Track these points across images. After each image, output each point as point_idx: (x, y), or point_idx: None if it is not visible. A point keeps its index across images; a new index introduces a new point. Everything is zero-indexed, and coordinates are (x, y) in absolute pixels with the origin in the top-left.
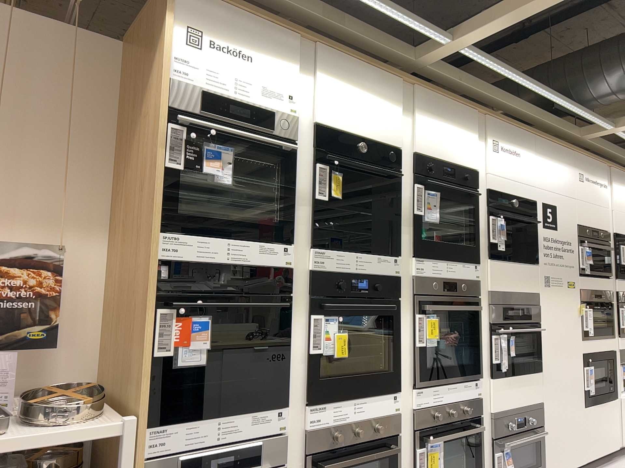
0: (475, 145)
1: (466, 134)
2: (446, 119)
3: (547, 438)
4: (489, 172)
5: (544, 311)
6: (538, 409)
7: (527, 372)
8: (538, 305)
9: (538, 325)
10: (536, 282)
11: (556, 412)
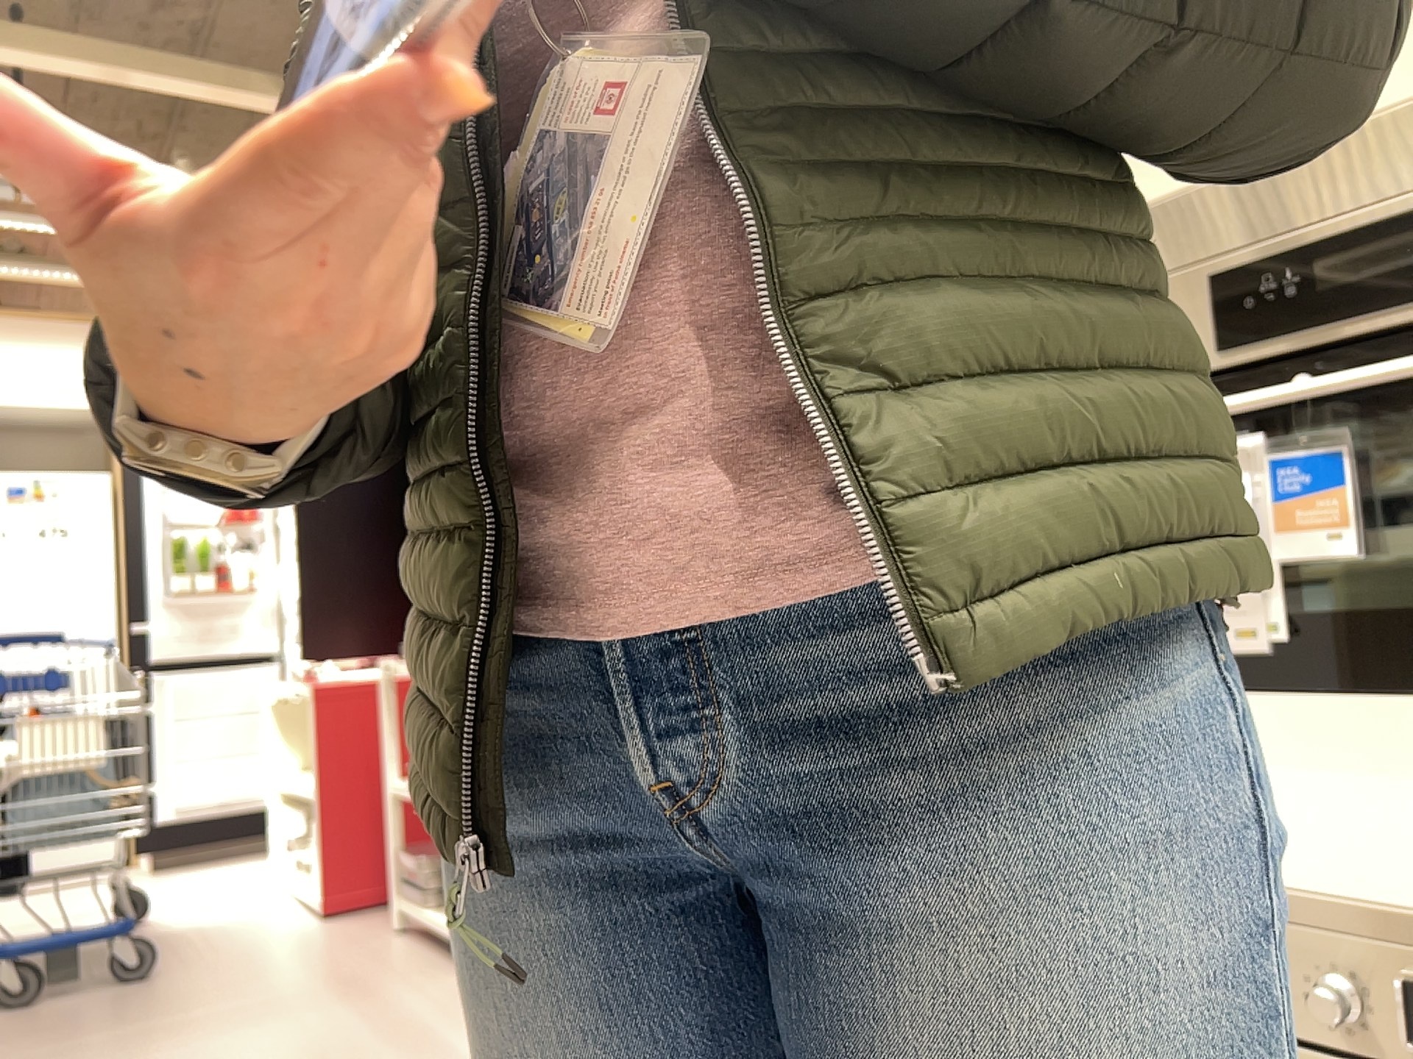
0: None
1: None
2: None
3: None
4: None
5: None
6: None
7: None
8: None
9: None
10: None
11: None
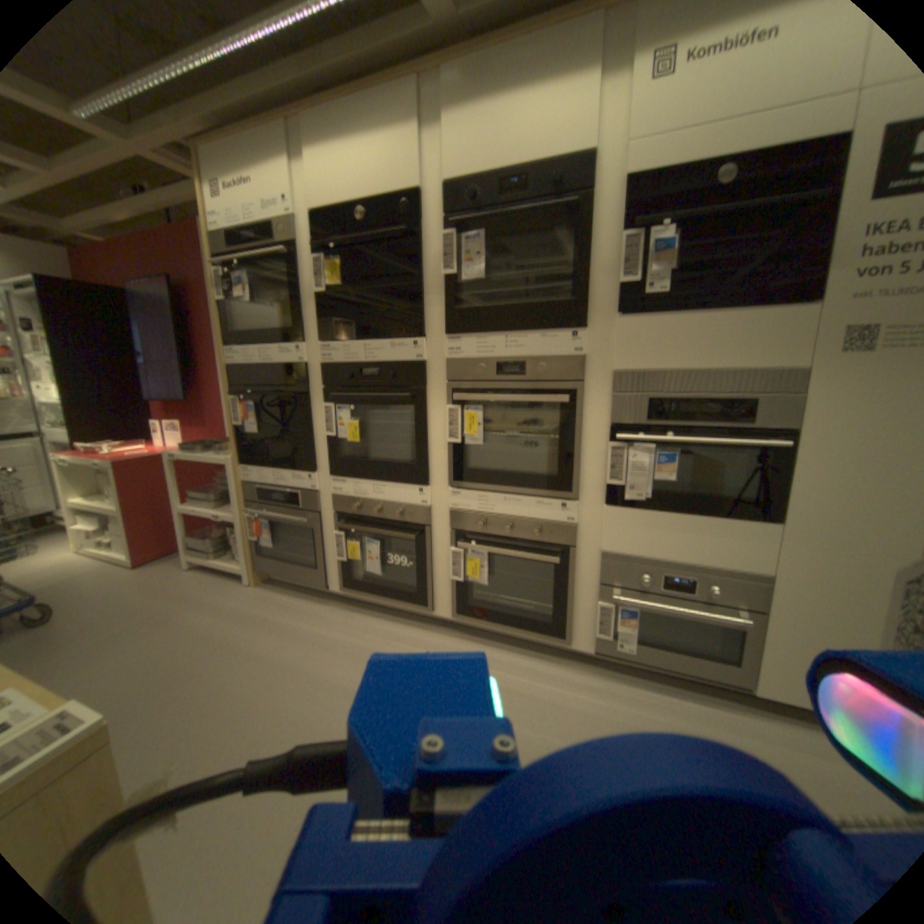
0: (588, 94)
1: (561, 85)
2: (507, 84)
3: (778, 637)
4: (634, 133)
5: (822, 406)
6: (746, 583)
7: (721, 515)
8: (806, 393)
9: (787, 435)
10: (801, 344)
11: (831, 609)
